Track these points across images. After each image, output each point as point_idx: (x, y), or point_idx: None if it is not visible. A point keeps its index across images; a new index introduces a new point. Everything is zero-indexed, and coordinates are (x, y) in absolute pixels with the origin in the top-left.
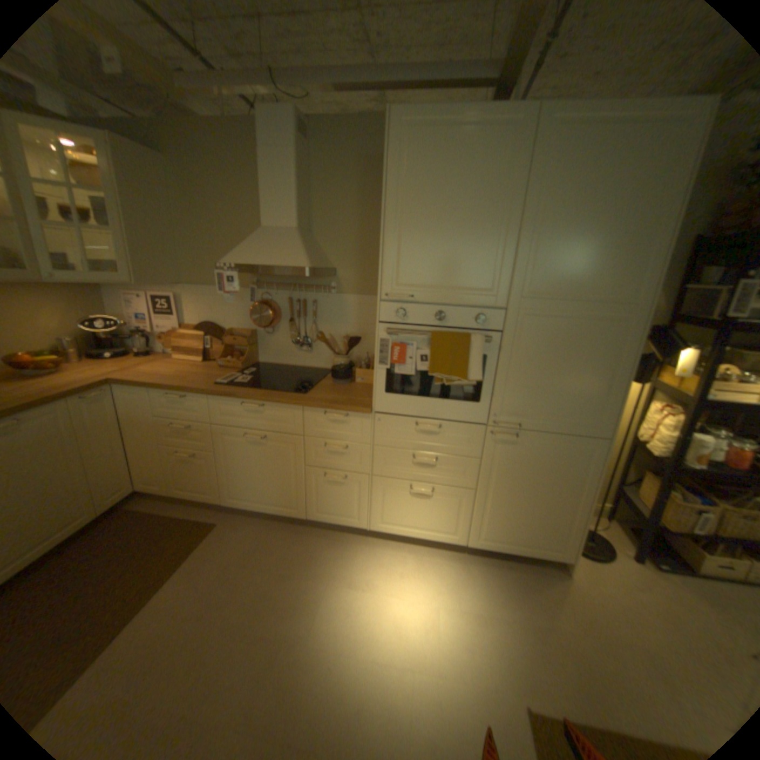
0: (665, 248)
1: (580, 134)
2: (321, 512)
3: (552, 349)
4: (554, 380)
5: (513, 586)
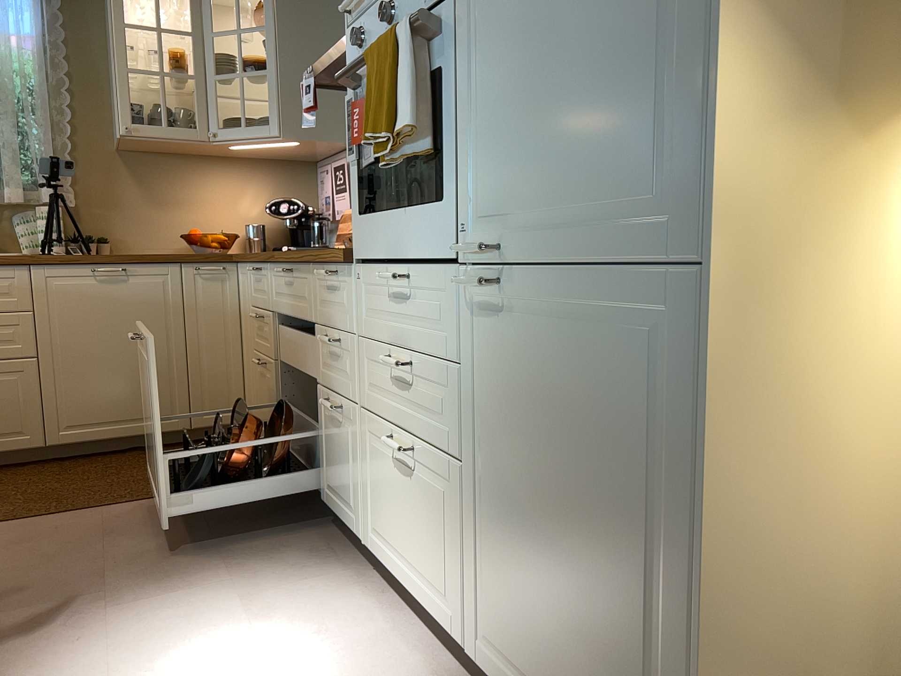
0: None
1: None
2: (330, 489)
3: None
4: (551, 75)
5: None
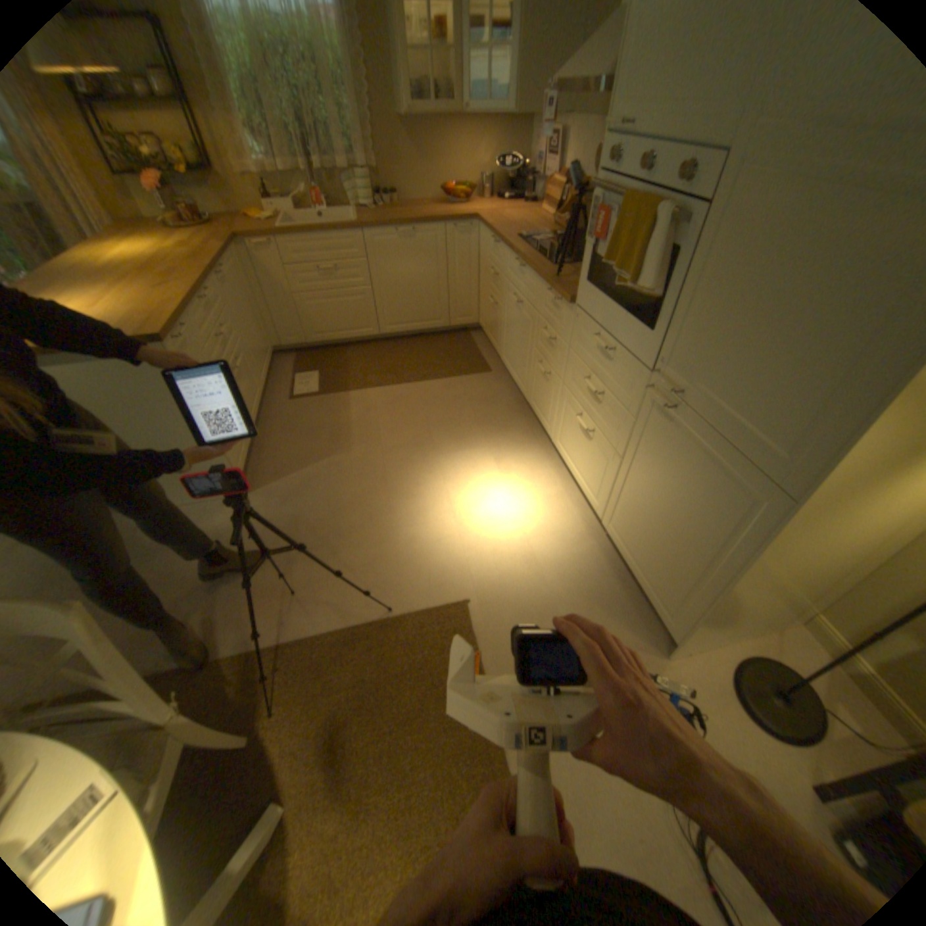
0: None
1: None
2: (533, 403)
3: (766, 260)
4: (746, 331)
5: (594, 586)
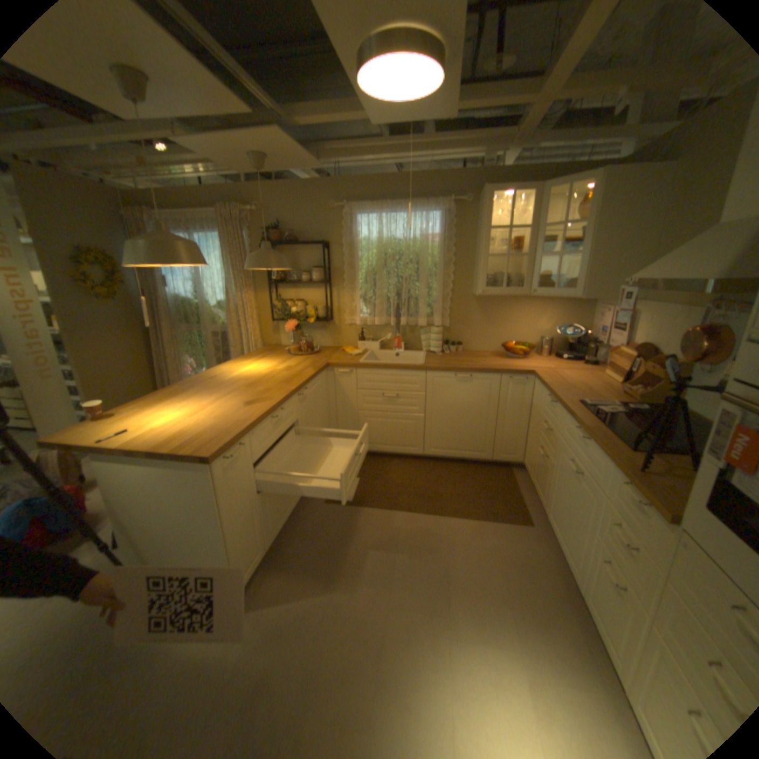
0: None
1: None
2: (595, 607)
3: None
4: None
5: None
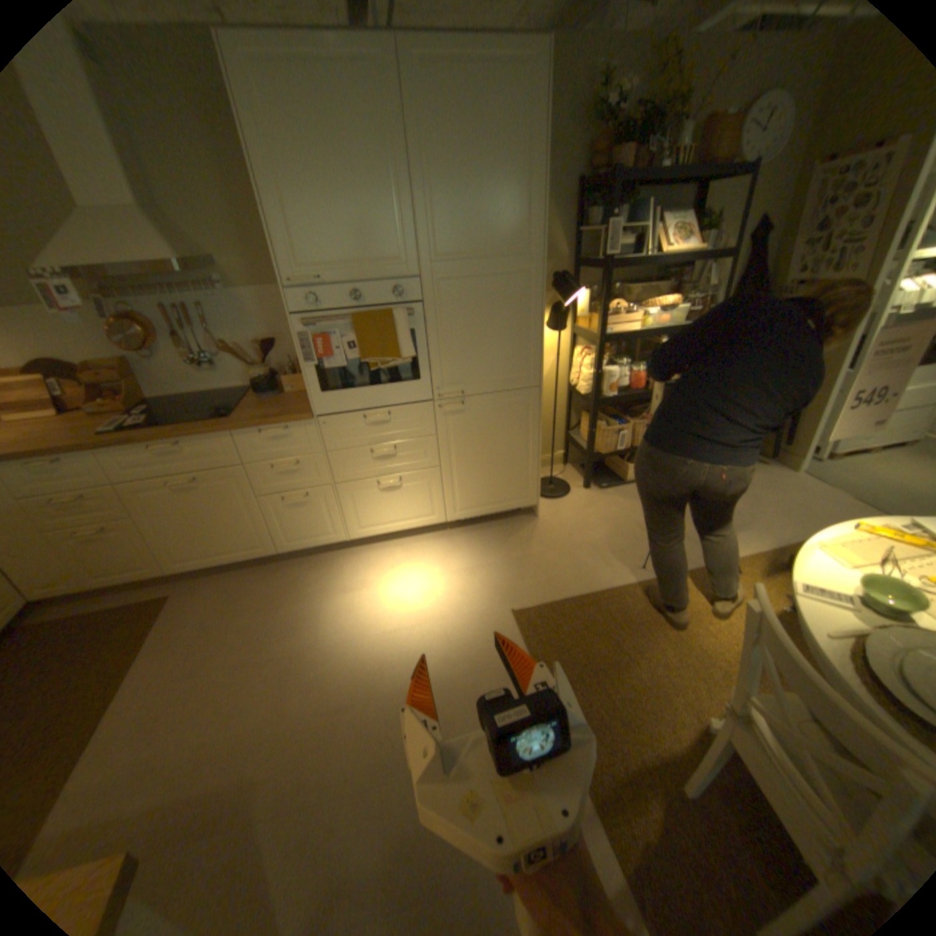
0: (541, 196)
1: (443, 76)
2: (291, 540)
3: (472, 311)
4: (480, 342)
5: (491, 539)
